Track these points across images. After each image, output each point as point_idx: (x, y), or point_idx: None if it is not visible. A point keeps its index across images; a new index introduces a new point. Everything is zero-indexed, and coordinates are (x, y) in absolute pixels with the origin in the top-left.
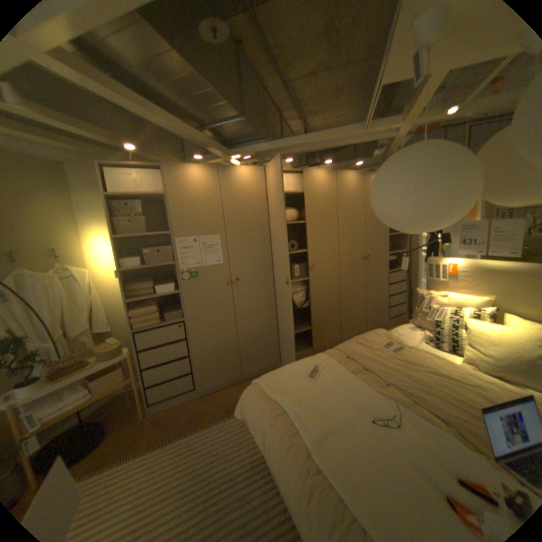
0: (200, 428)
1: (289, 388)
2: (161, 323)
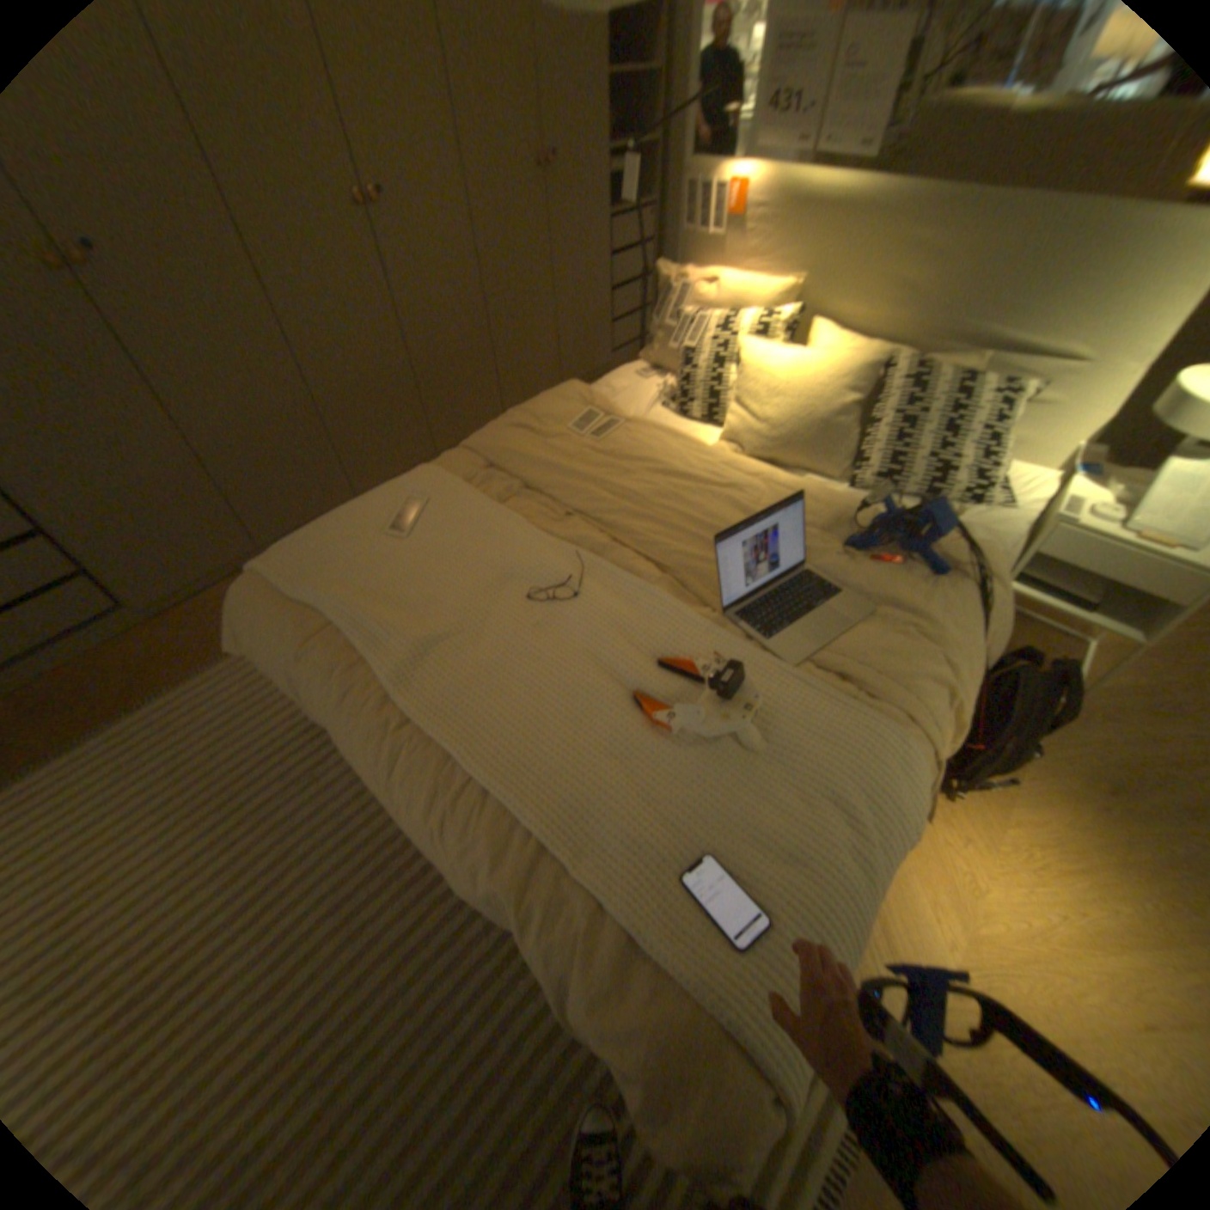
0: (168, 686)
1: (339, 569)
2: None
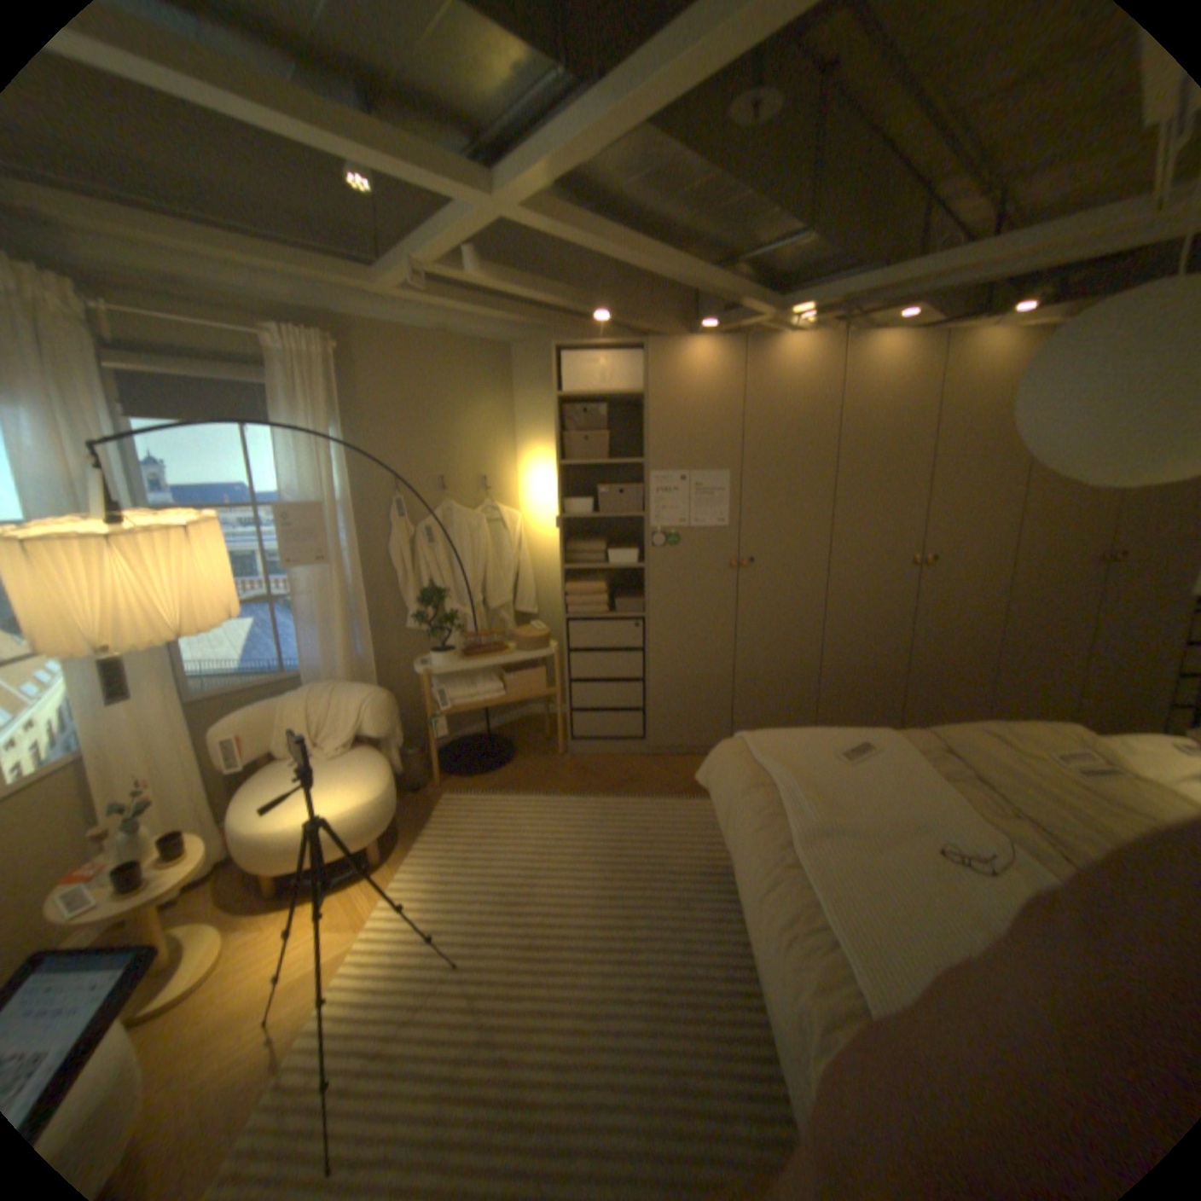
0: (641, 796)
1: (796, 761)
2: (609, 614)
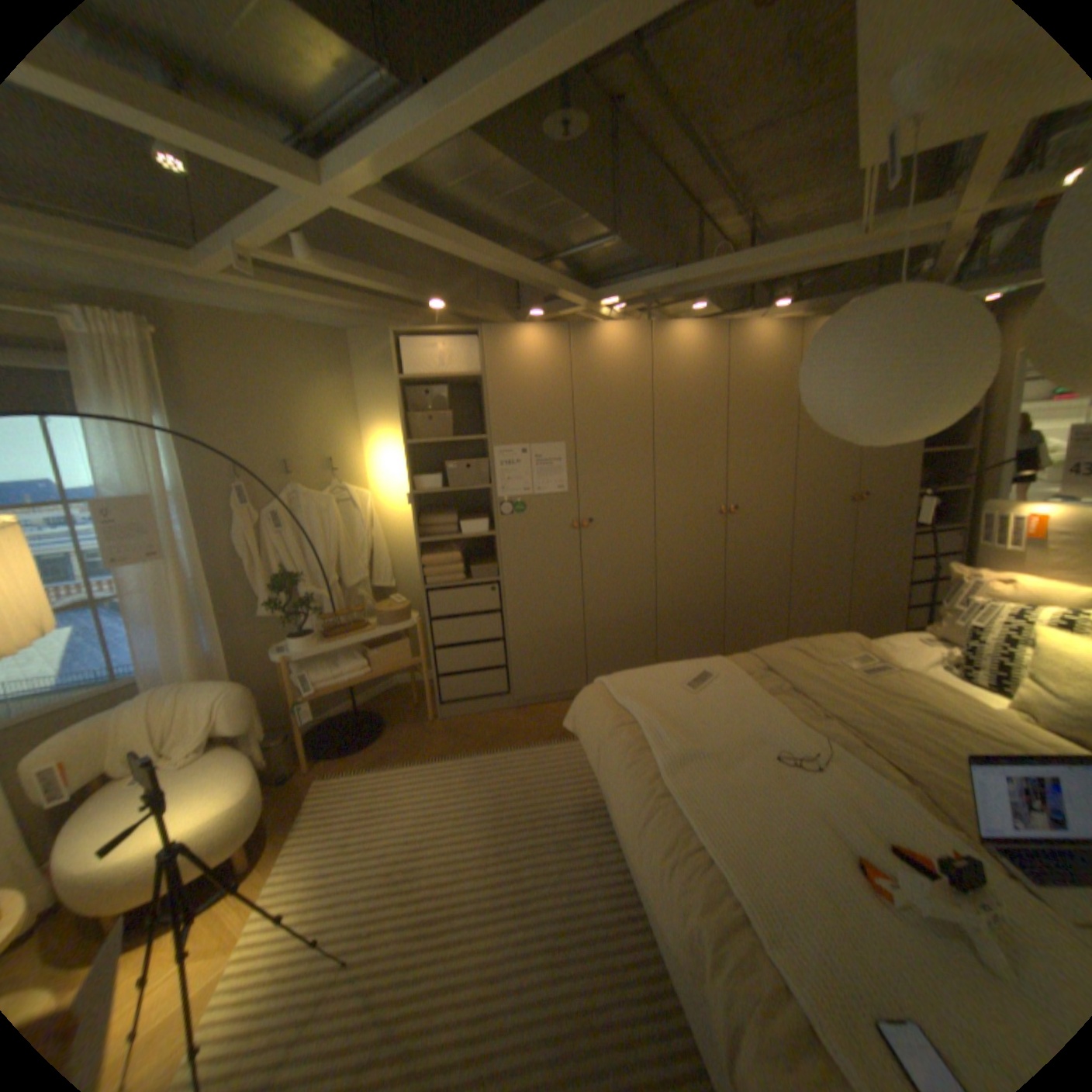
0: (513, 748)
1: (650, 696)
2: (466, 580)
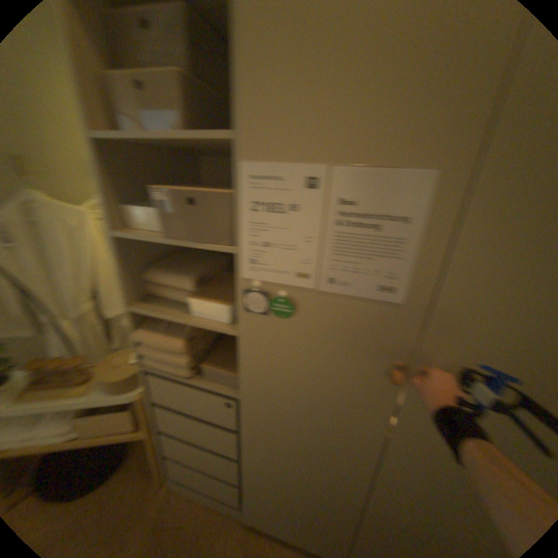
0: None
1: None
2: (198, 374)
